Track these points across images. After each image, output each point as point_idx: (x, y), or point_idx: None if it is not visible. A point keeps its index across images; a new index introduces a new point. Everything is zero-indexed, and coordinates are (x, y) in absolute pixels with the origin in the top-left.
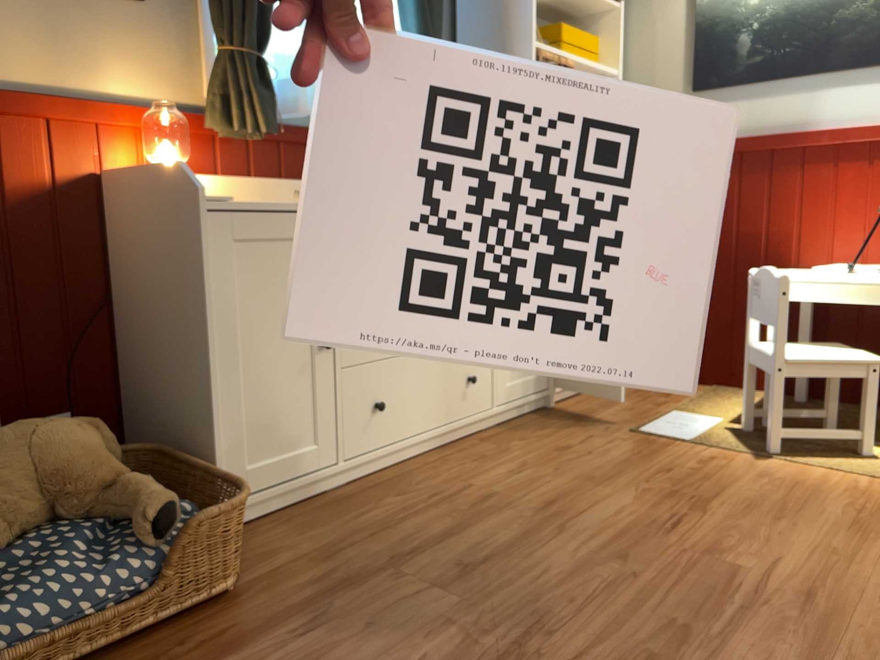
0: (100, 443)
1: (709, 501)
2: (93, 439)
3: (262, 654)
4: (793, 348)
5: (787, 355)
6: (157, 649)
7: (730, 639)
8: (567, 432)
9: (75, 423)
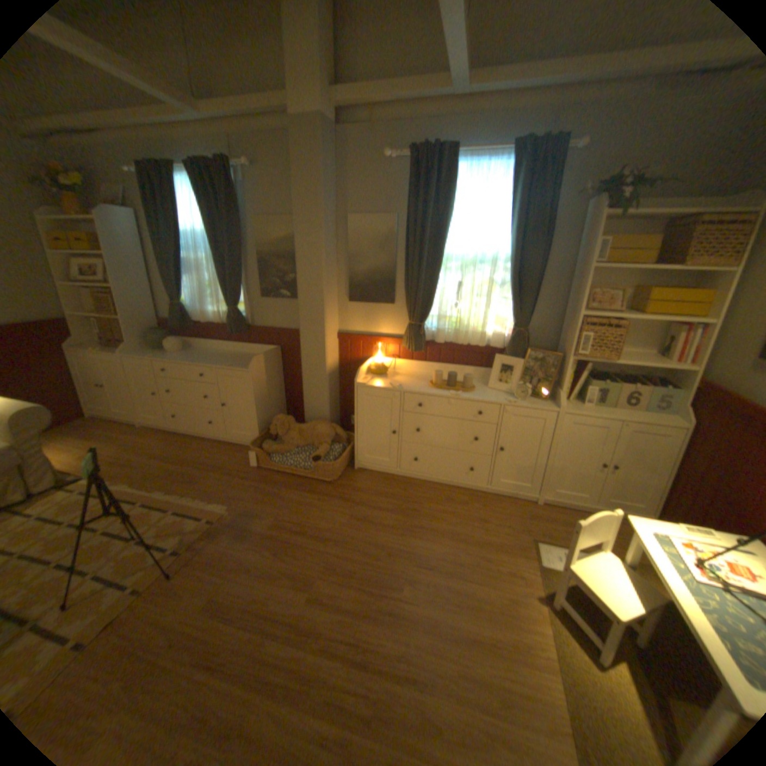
0: (331, 433)
1: (461, 580)
2: (328, 432)
3: (312, 498)
4: (613, 574)
5: (579, 569)
6: (308, 483)
7: (352, 590)
8: (507, 518)
9: (329, 426)
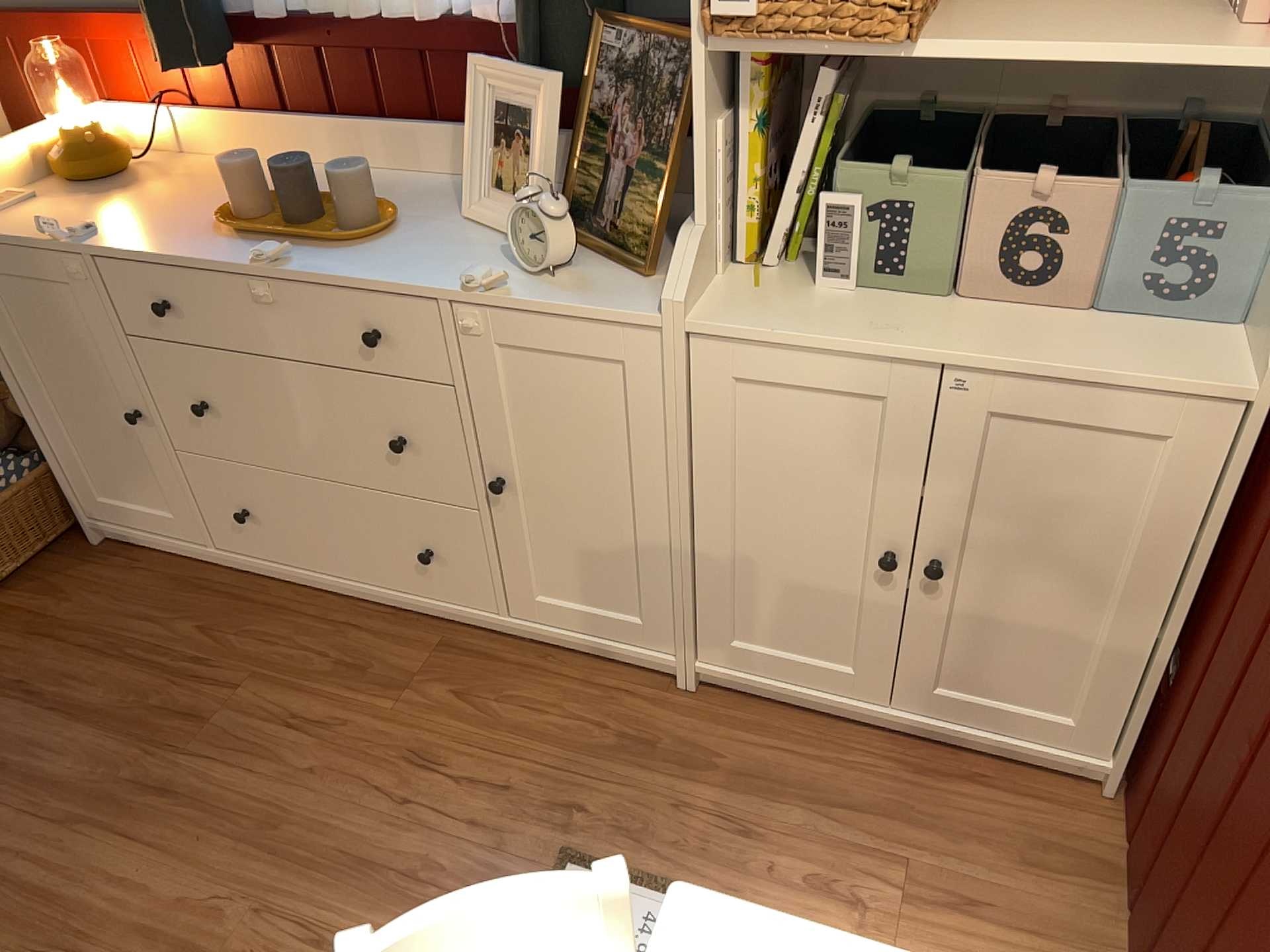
0: None
1: None
2: None
3: None
4: None
5: None
6: None
7: None
8: (526, 743)
9: None
